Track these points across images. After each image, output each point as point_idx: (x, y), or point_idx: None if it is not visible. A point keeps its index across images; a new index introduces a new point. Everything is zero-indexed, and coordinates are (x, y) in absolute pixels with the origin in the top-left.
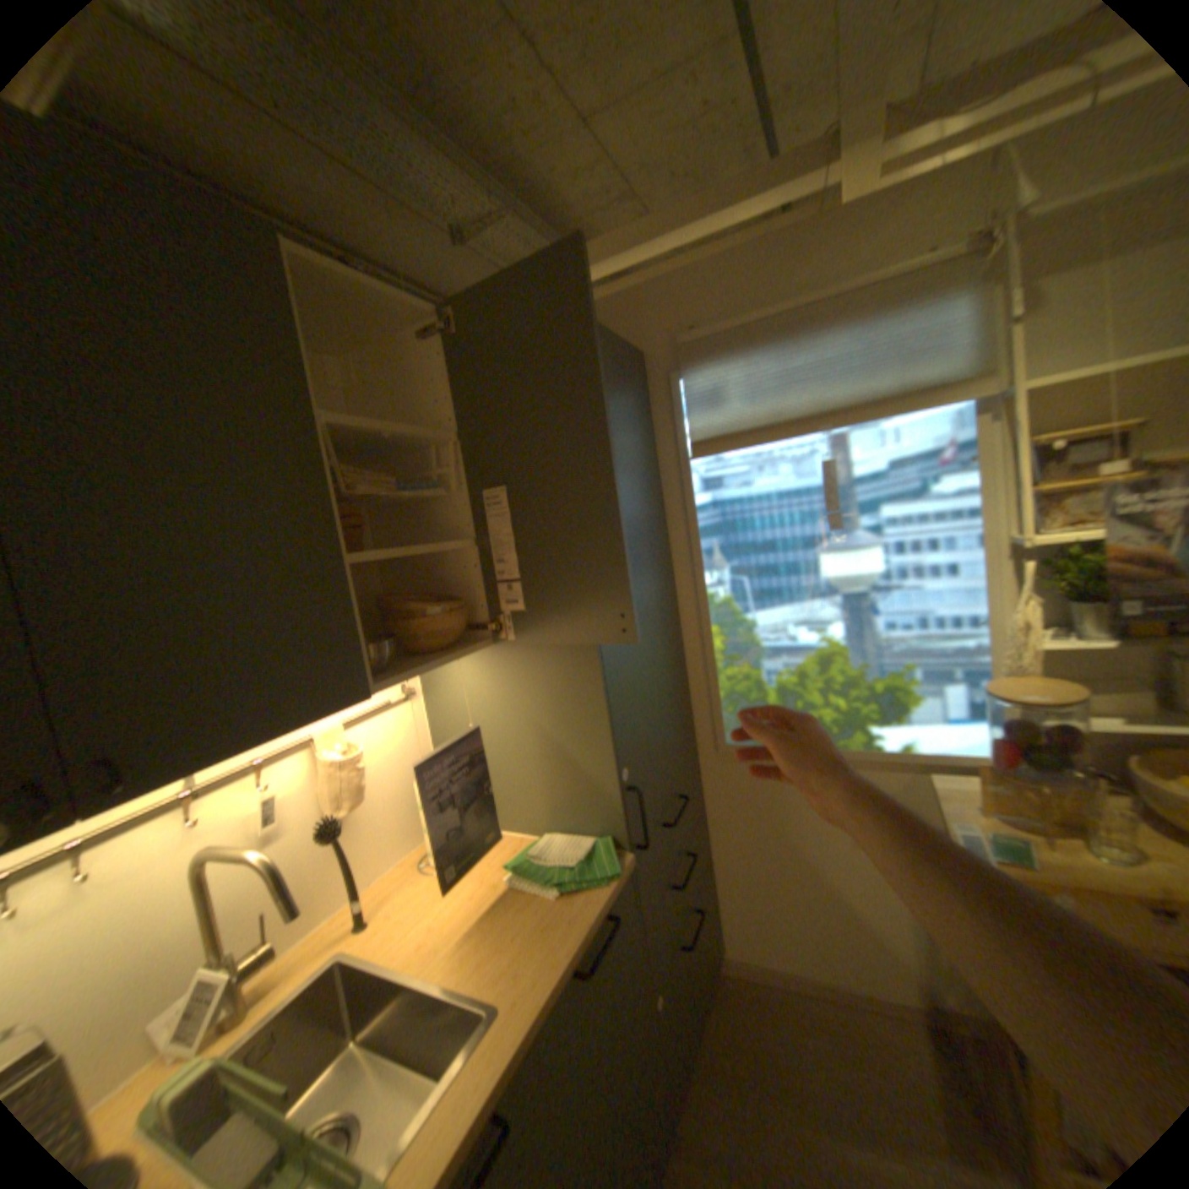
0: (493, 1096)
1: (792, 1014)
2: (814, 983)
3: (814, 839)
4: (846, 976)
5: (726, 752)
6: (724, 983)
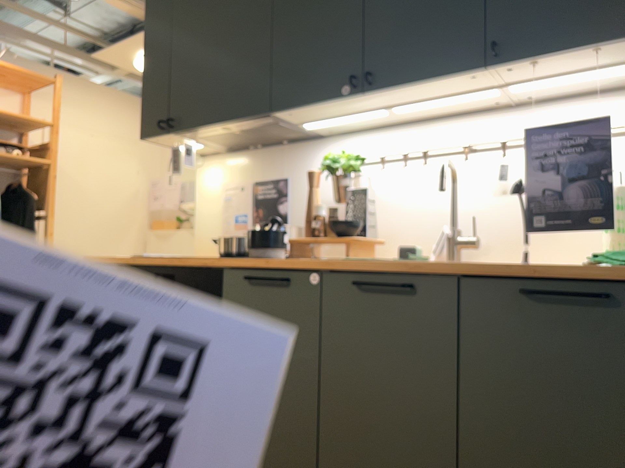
0: (411, 269)
1: None
2: None
3: None
4: None
5: None
6: None
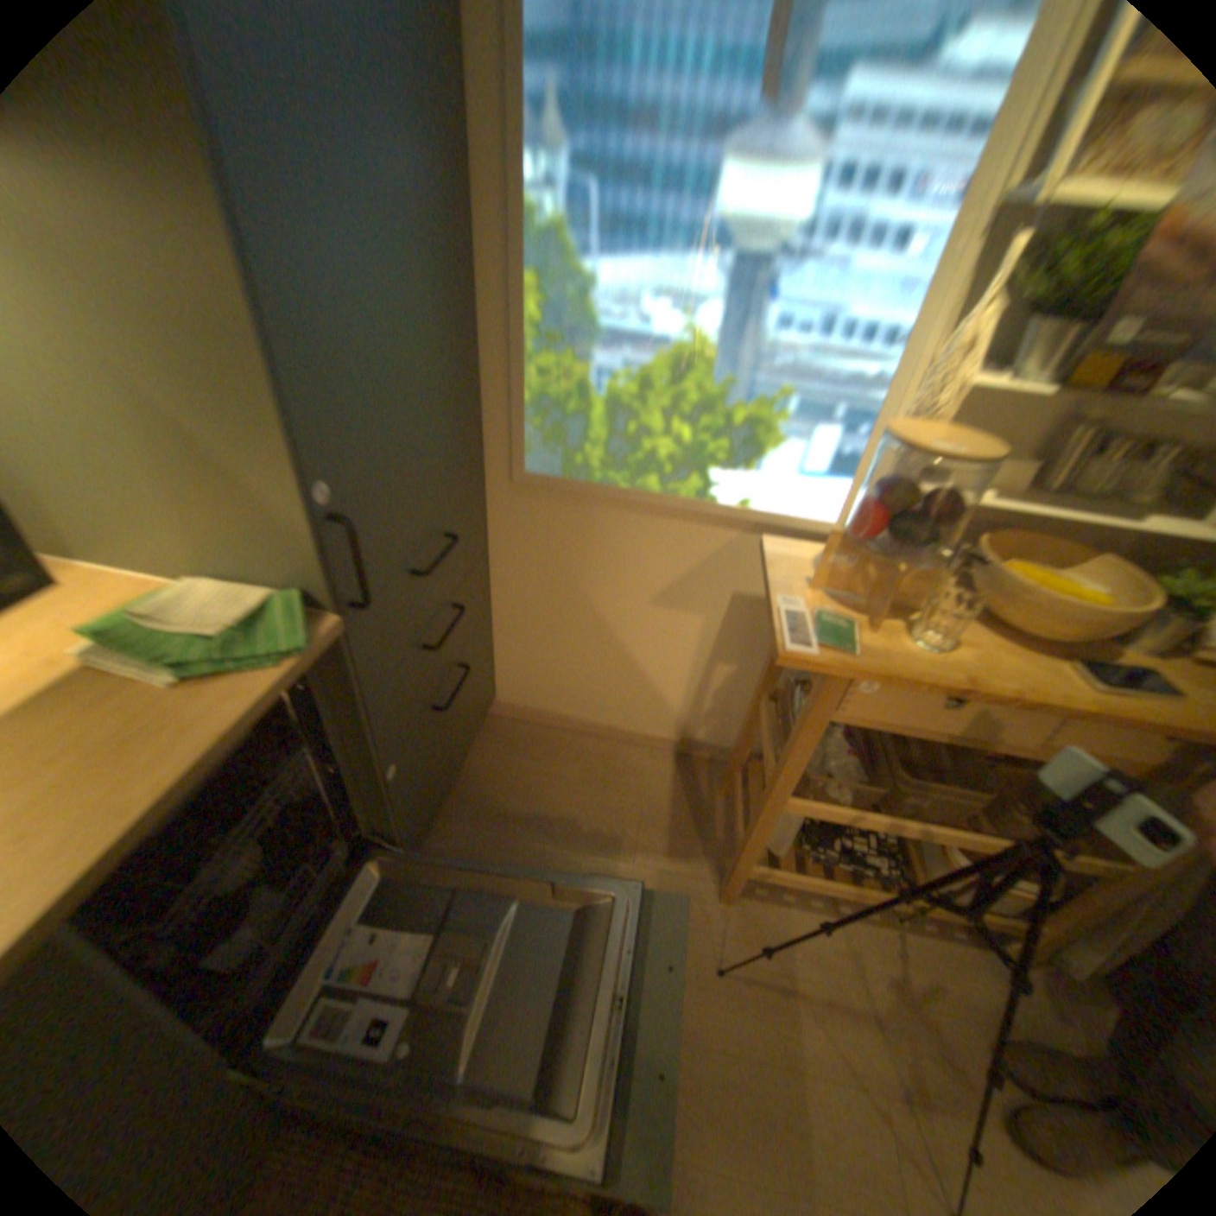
0: None
1: (555, 747)
2: (582, 721)
3: (613, 593)
4: (614, 715)
5: (524, 480)
6: (492, 721)
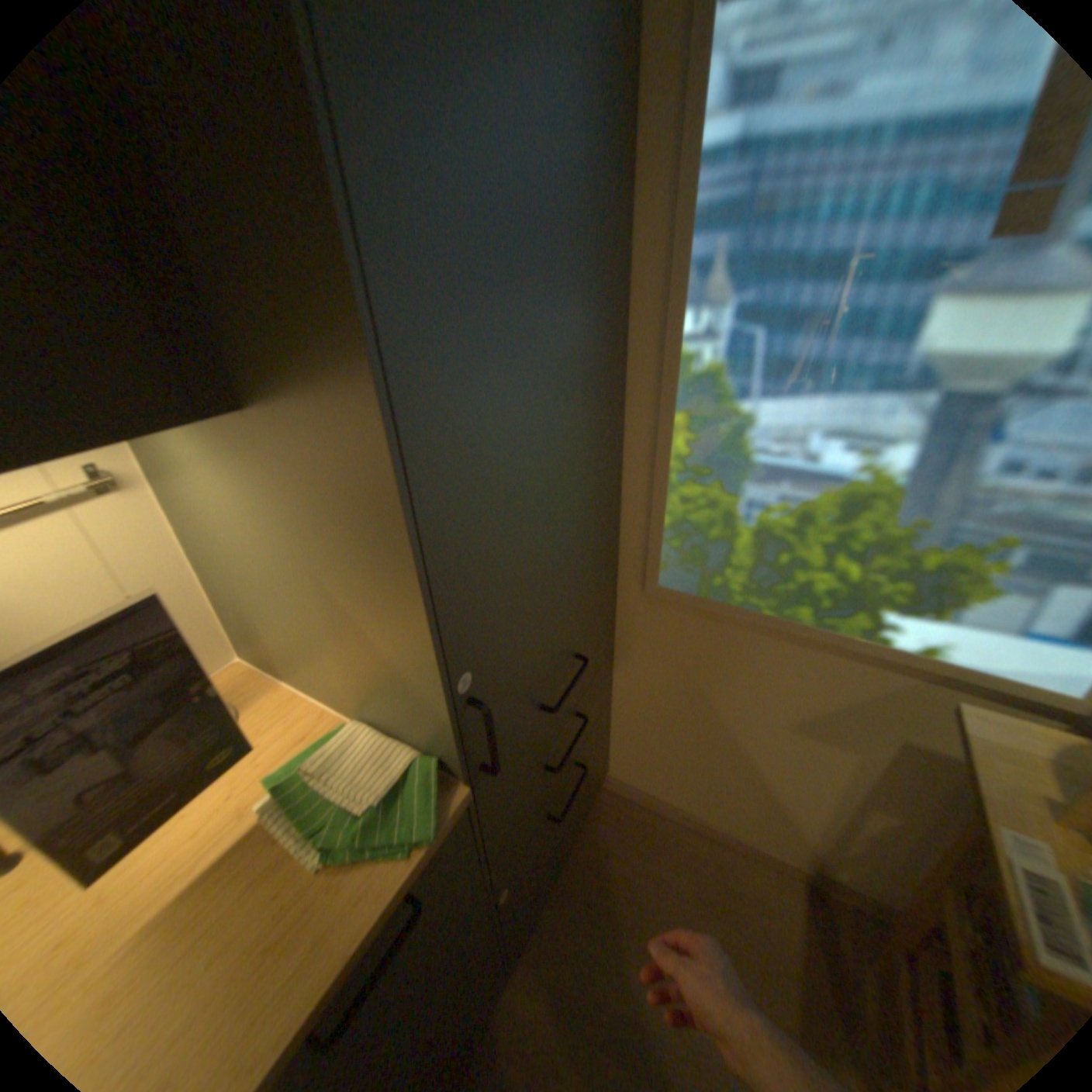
0: None
1: (666, 845)
2: (697, 821)
3: (745, 710)
4: (735, 826)
5: (657, 594)
6: (603, 796)
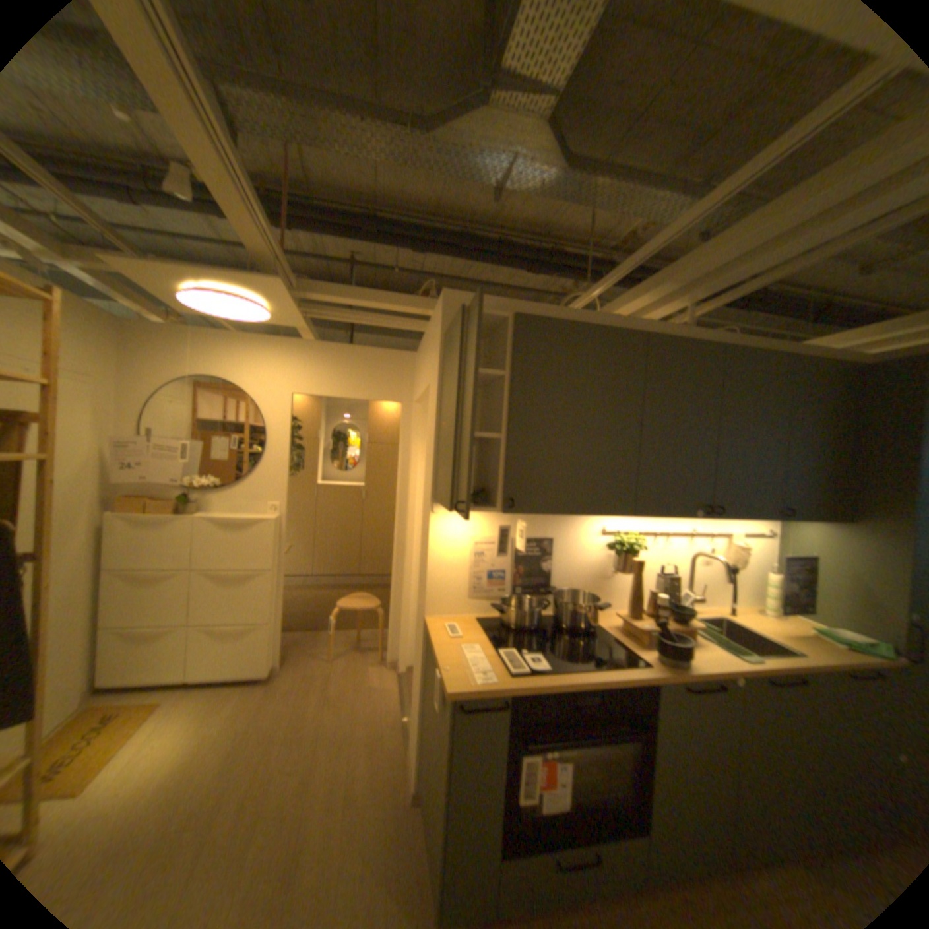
0: (804, 670)
1: None
2: None
3: None
4: None
5: None
6: None
